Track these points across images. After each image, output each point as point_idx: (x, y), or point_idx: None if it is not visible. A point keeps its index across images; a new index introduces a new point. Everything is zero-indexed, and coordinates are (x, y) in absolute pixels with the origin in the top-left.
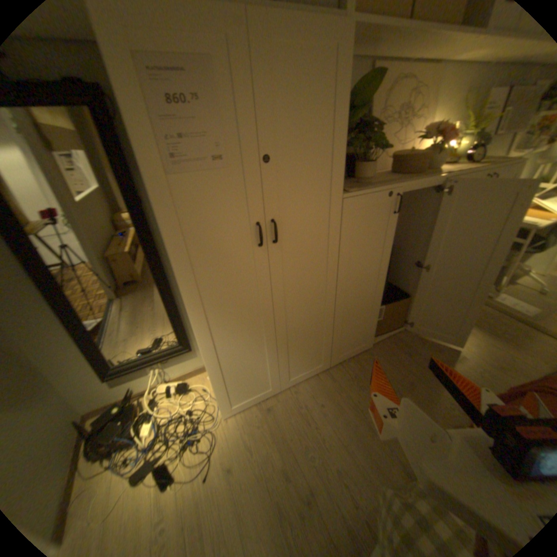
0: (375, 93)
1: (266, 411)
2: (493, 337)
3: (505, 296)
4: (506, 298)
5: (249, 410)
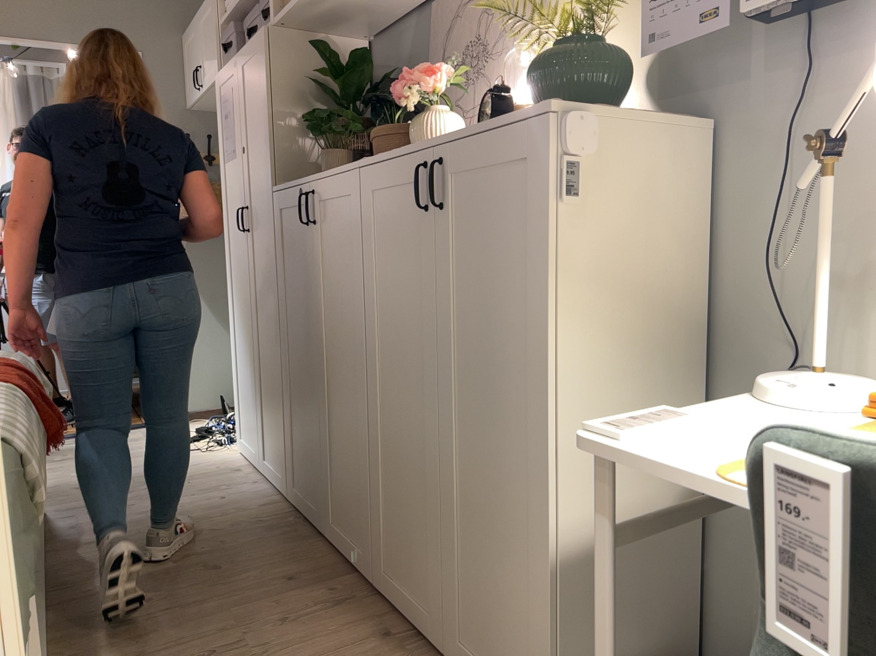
0: (433, 44)
1: (236, 469)
2: None
3: None
4: None
5: (243, 461)
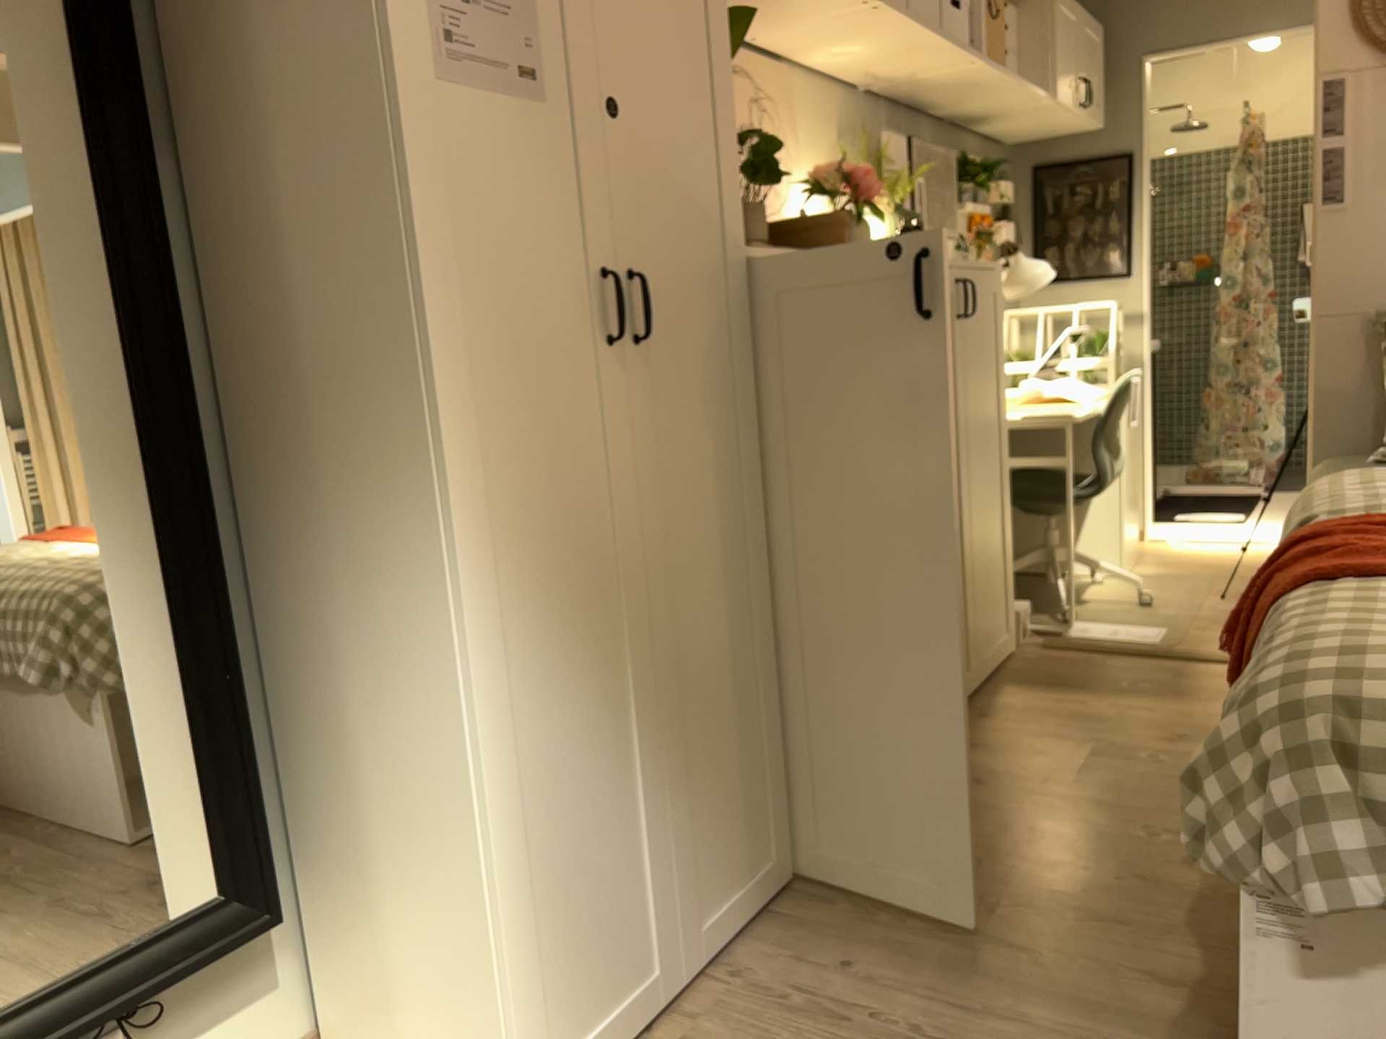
0: None
1: None
2: (1117, 692)
3: (1078, 621)
4: (1083, 625)
5: None
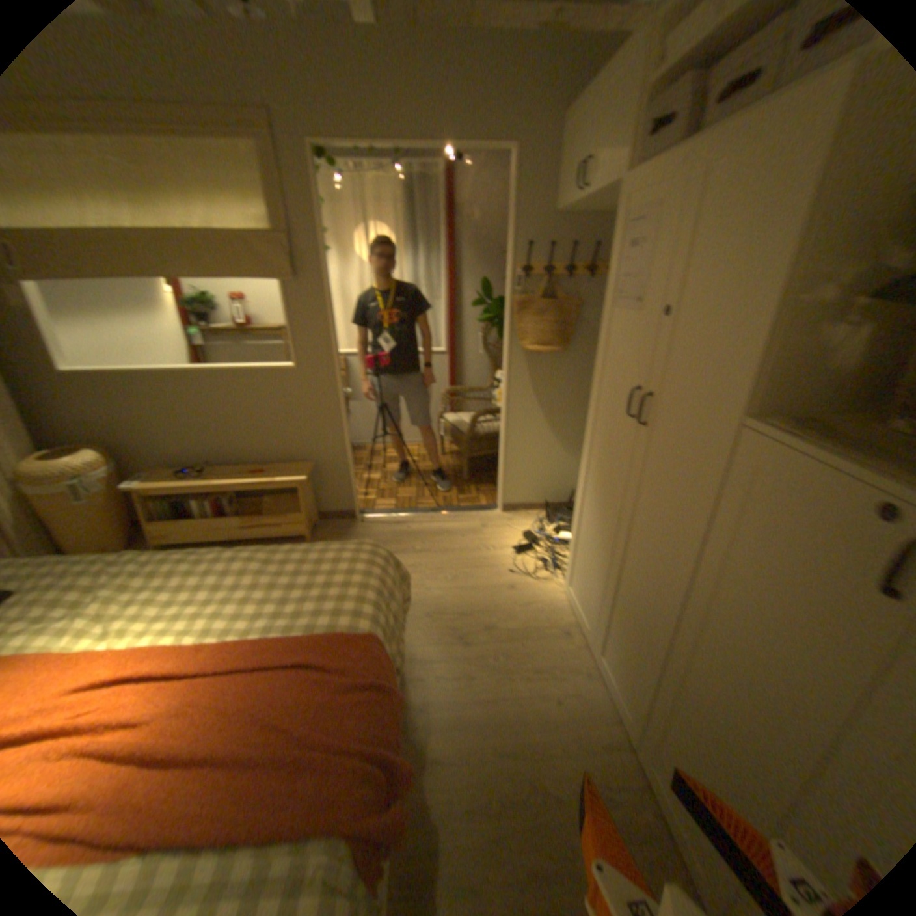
0: None
1: (566, 634)
2: None
3: None
4: None
5: (571, 617)
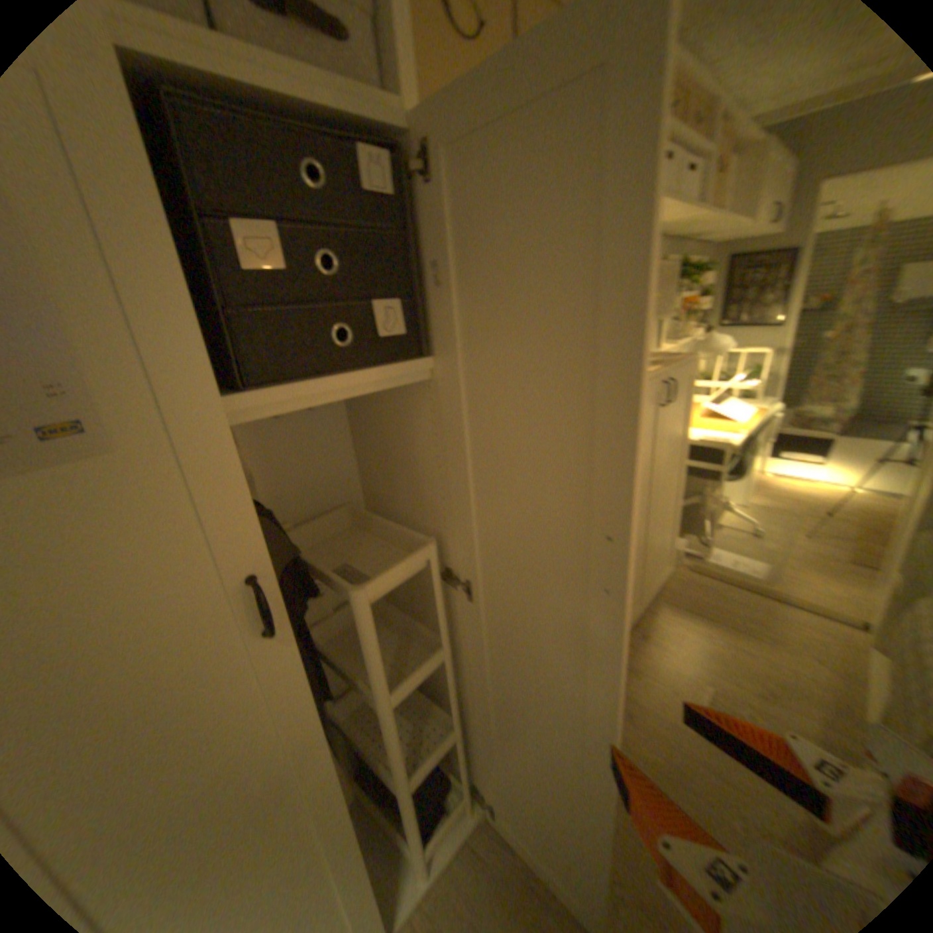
0: None
1: None
2: (734, 633)
3: (716, 551)
4: (719, 555)
5: None
